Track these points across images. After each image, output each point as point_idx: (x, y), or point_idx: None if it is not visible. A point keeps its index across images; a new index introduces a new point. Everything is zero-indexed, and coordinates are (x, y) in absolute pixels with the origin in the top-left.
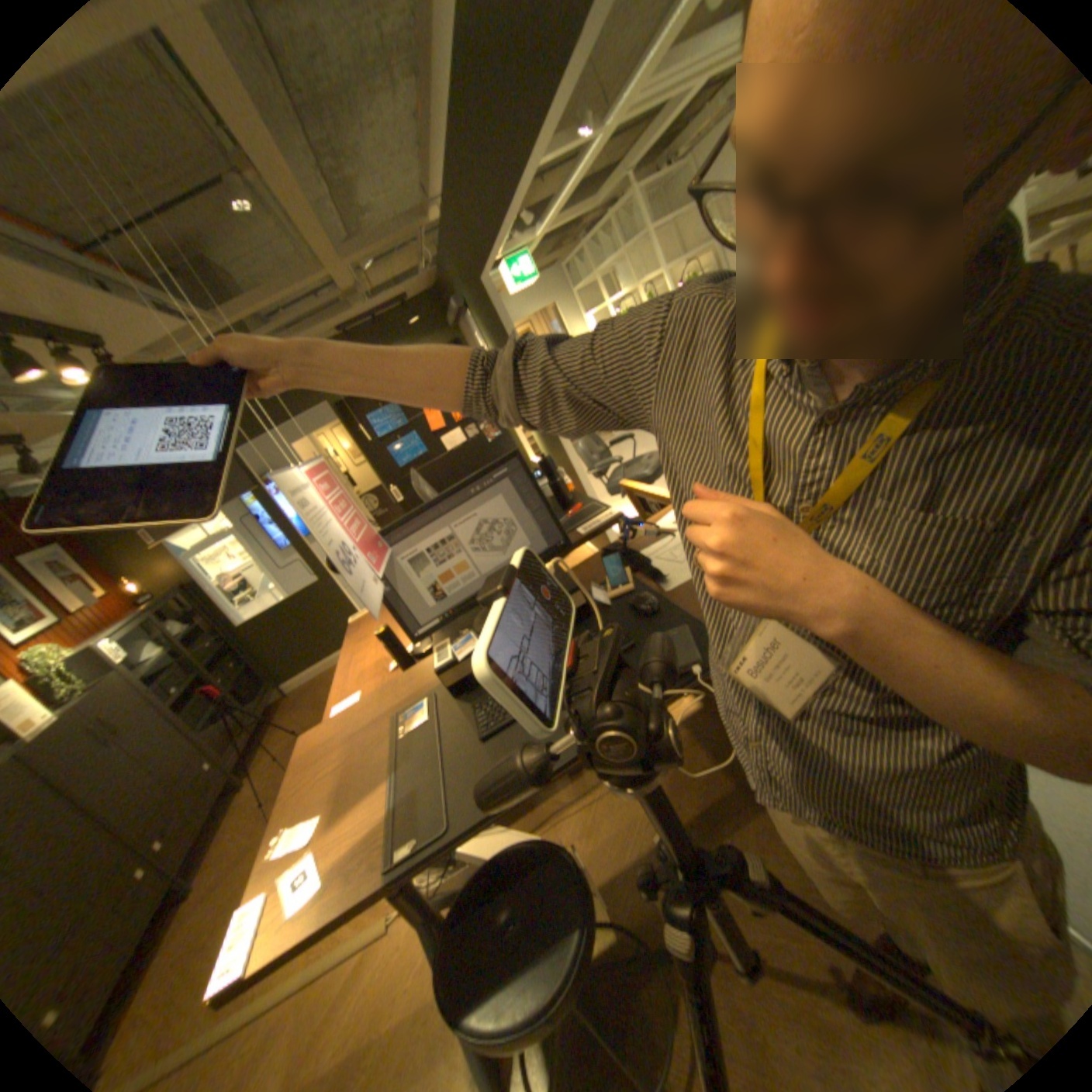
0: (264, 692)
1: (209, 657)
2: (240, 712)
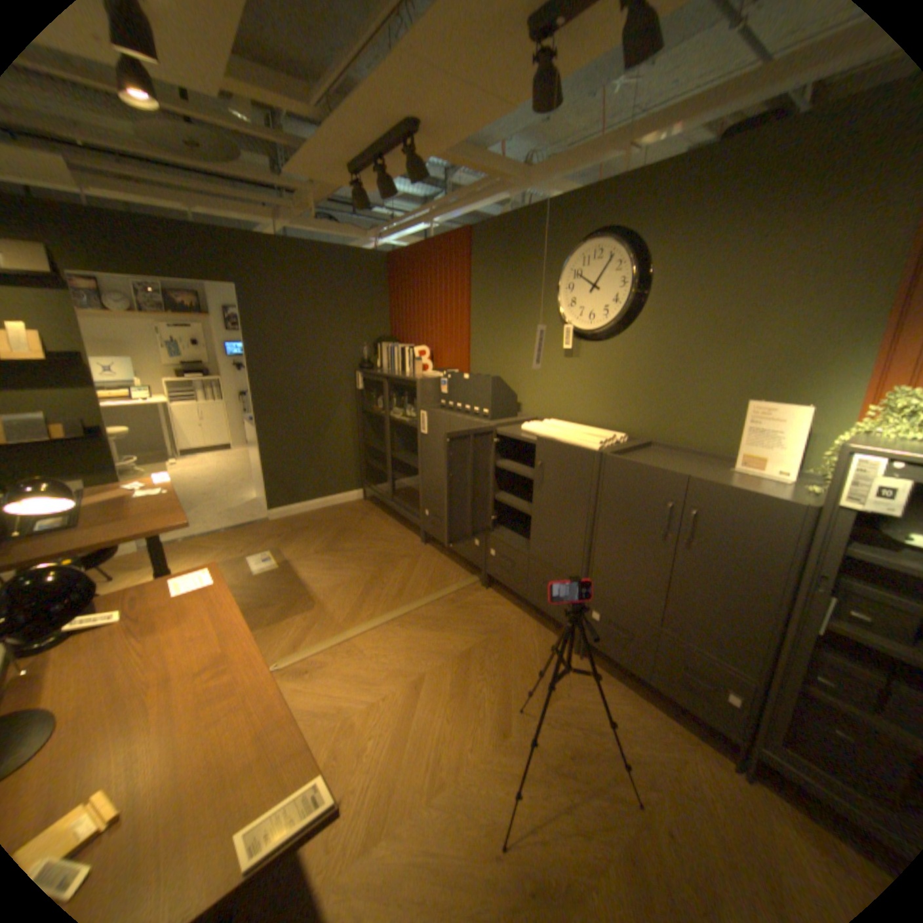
0: None
1: None
2: None
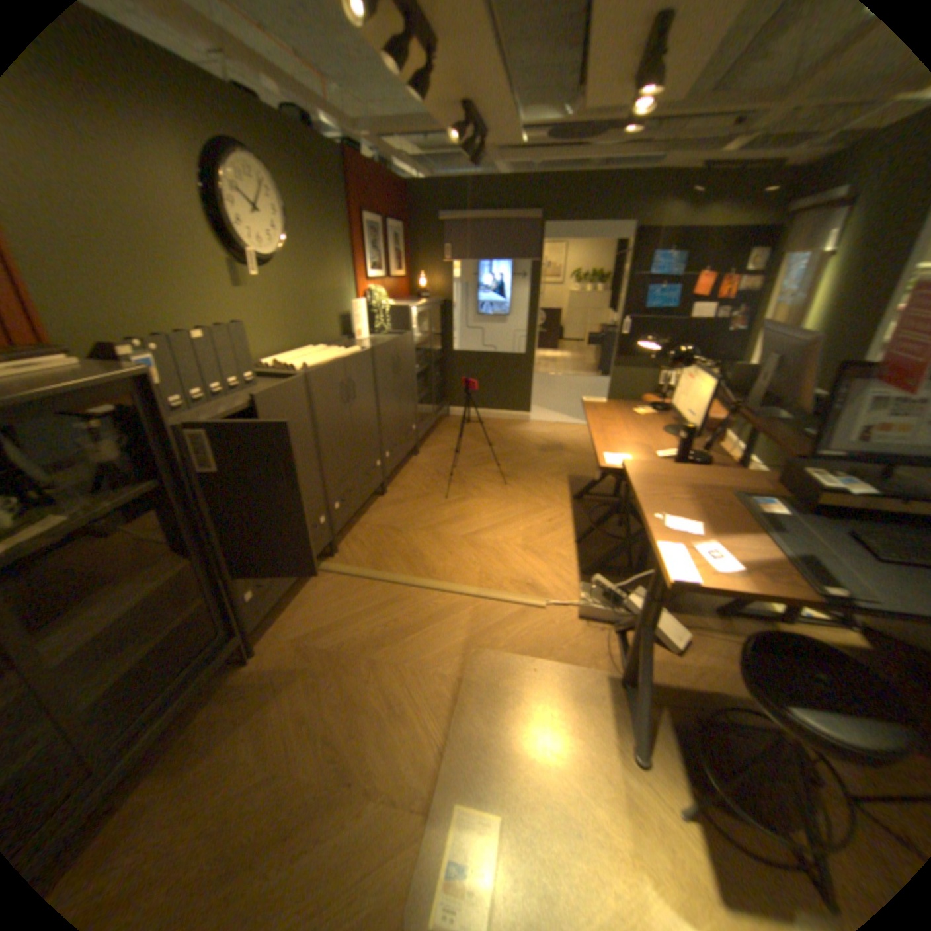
0: (444, 405)
1: (436, 359)
2: (434, 407)
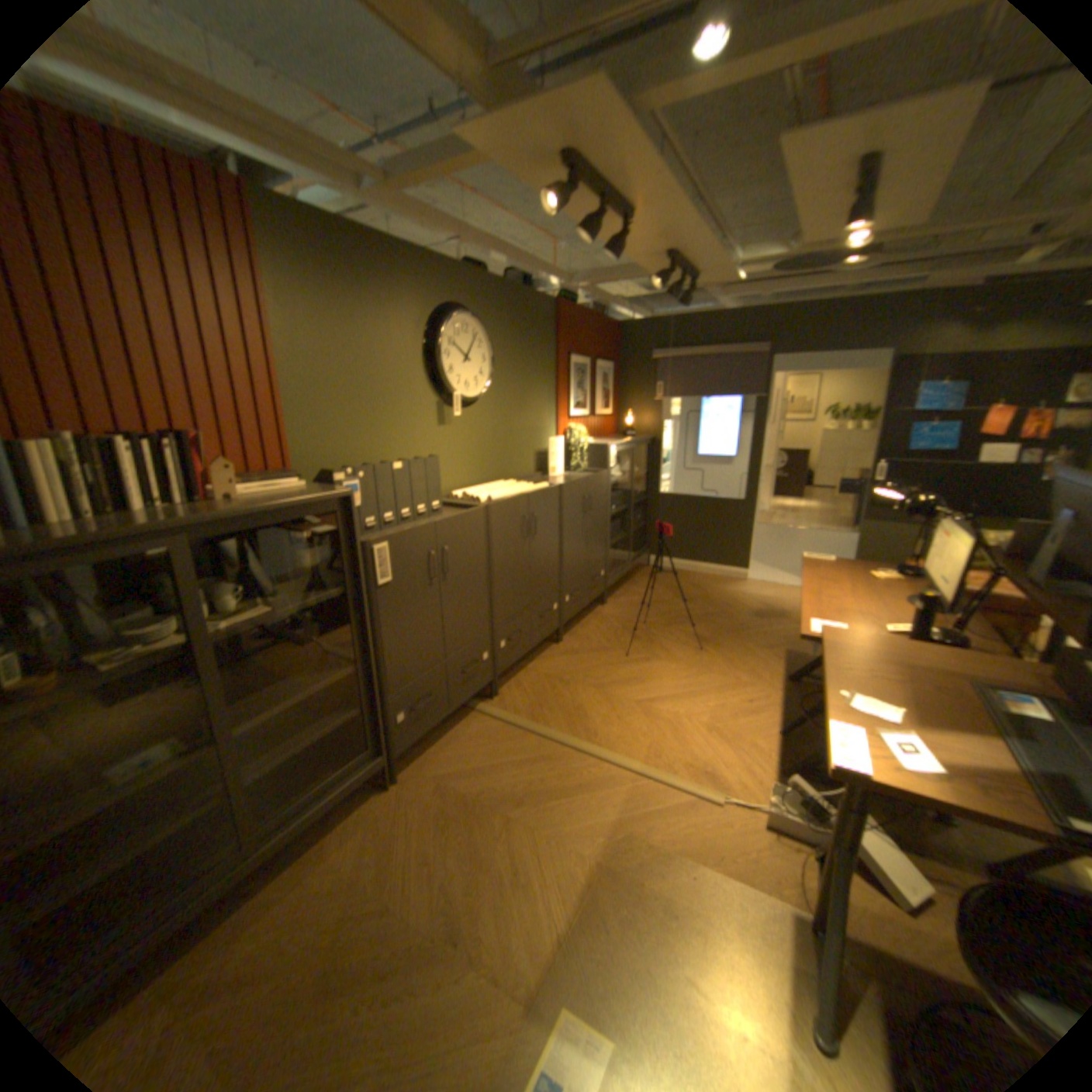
0: (642, 552)
1: (635, 501)
2: (628, 554)
